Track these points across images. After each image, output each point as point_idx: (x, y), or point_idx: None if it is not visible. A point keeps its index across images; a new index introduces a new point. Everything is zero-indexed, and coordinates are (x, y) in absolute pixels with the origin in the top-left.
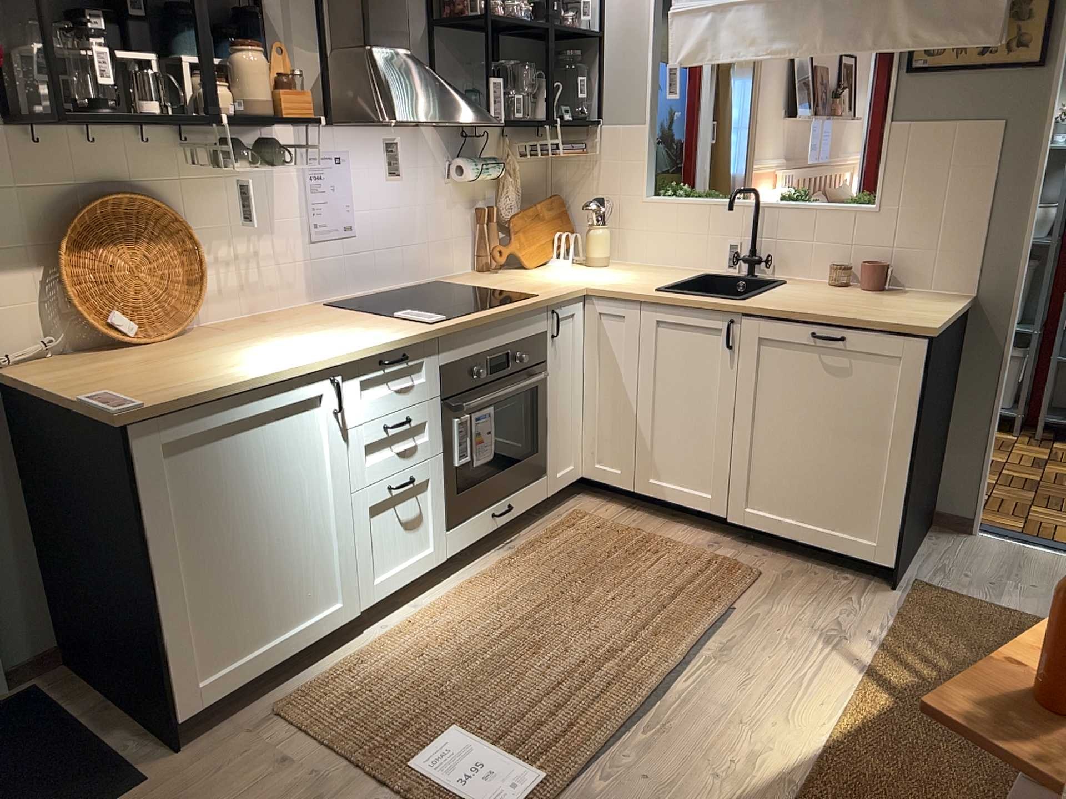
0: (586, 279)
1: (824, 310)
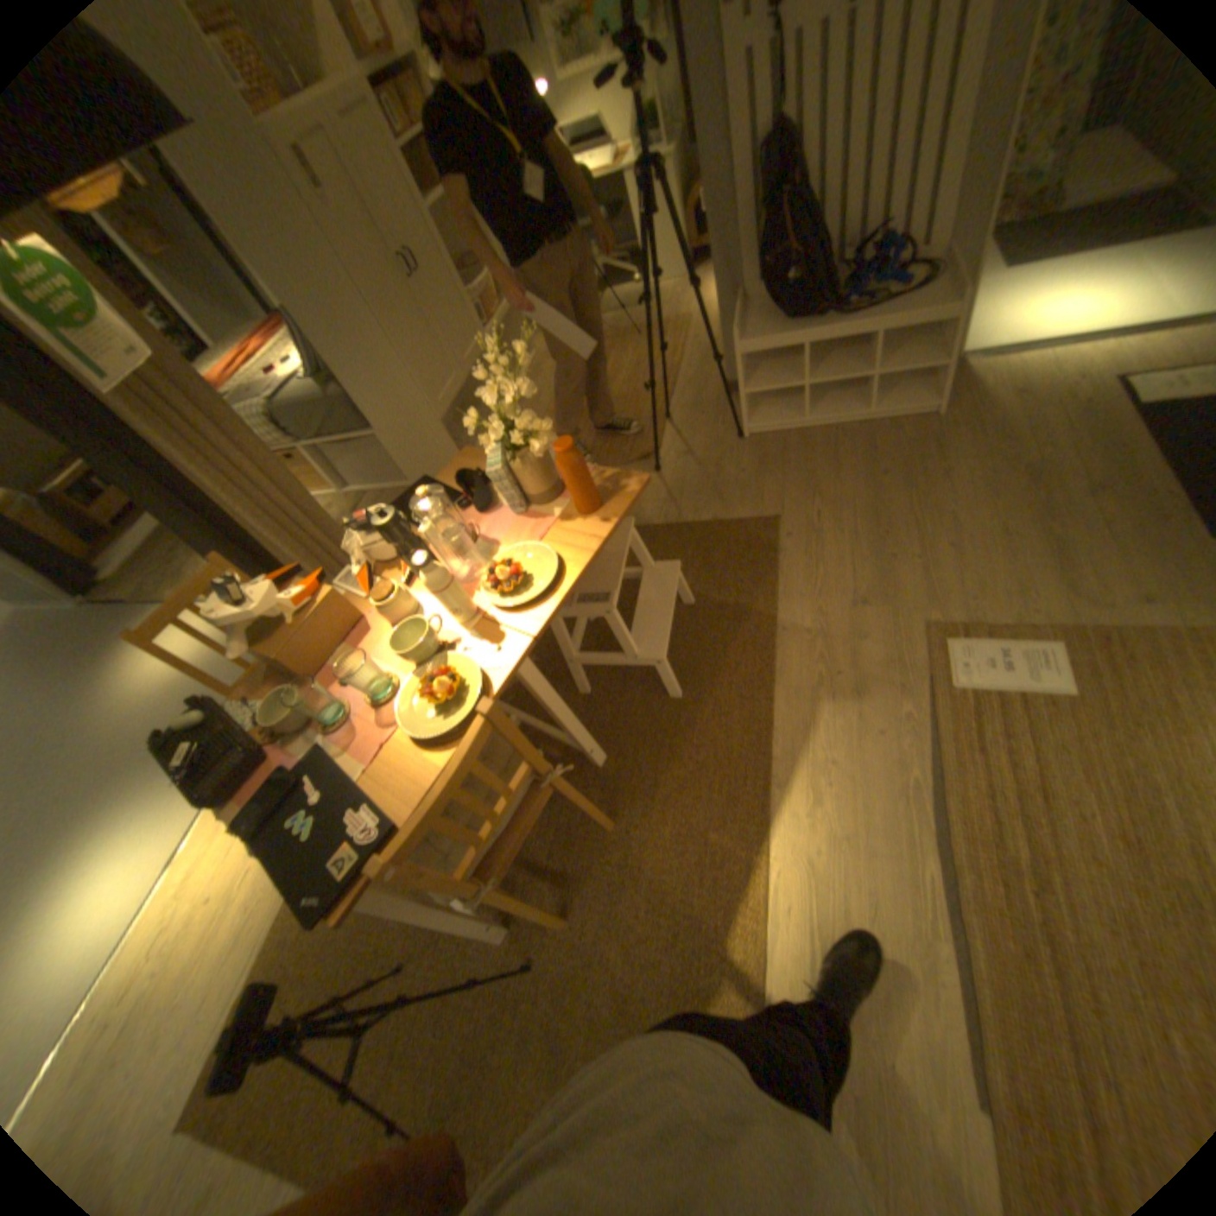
0: None
1: None
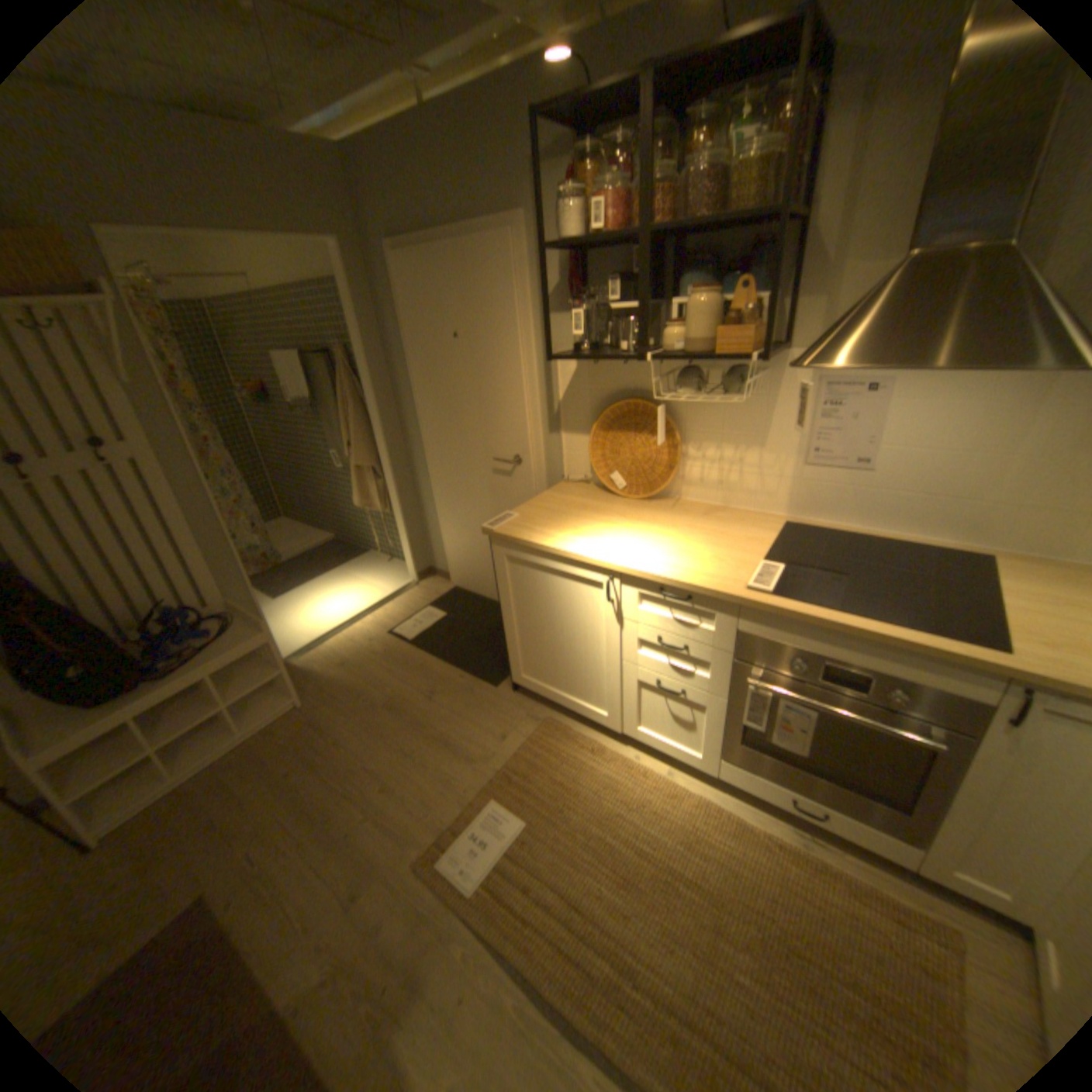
0: None
1: None
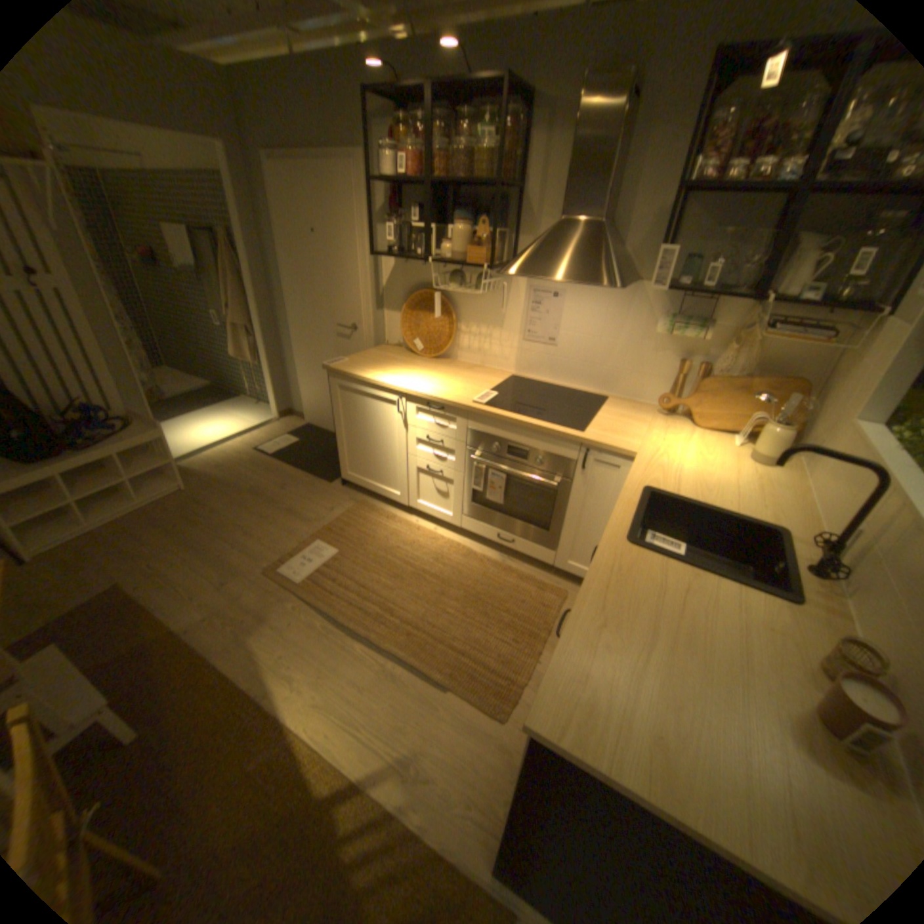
0: (671, 453)
1: (598, 606)
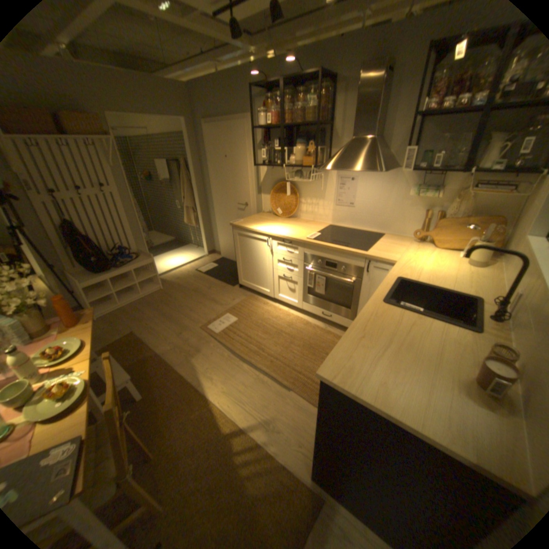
0: (418, 261)
1: (361, 330)
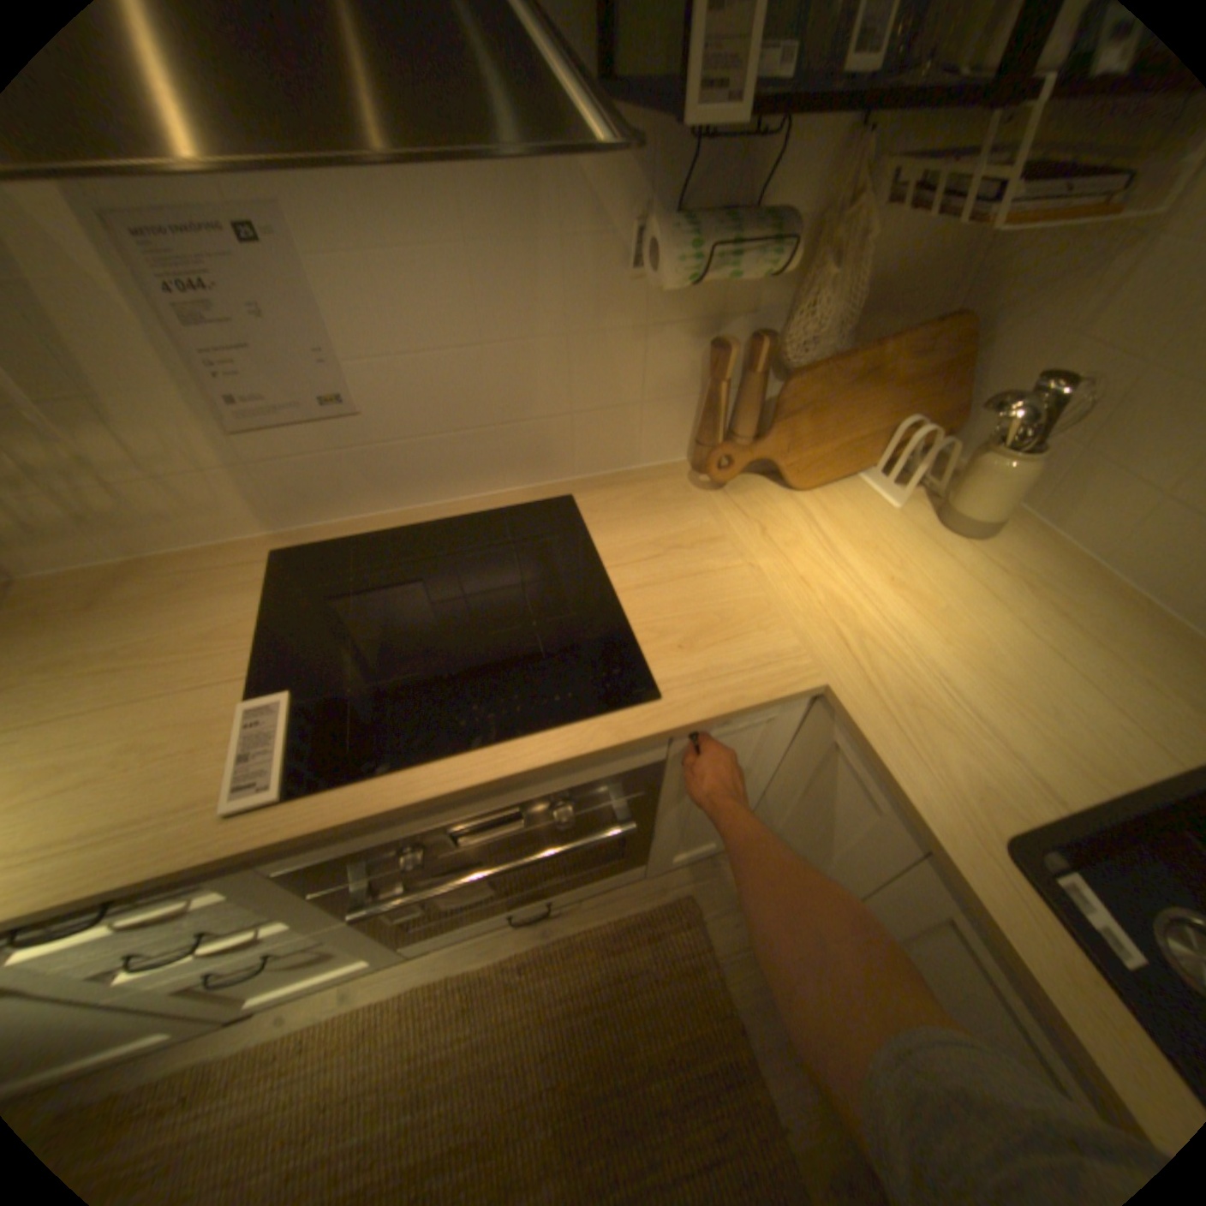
0: (862, 621)
1: None
